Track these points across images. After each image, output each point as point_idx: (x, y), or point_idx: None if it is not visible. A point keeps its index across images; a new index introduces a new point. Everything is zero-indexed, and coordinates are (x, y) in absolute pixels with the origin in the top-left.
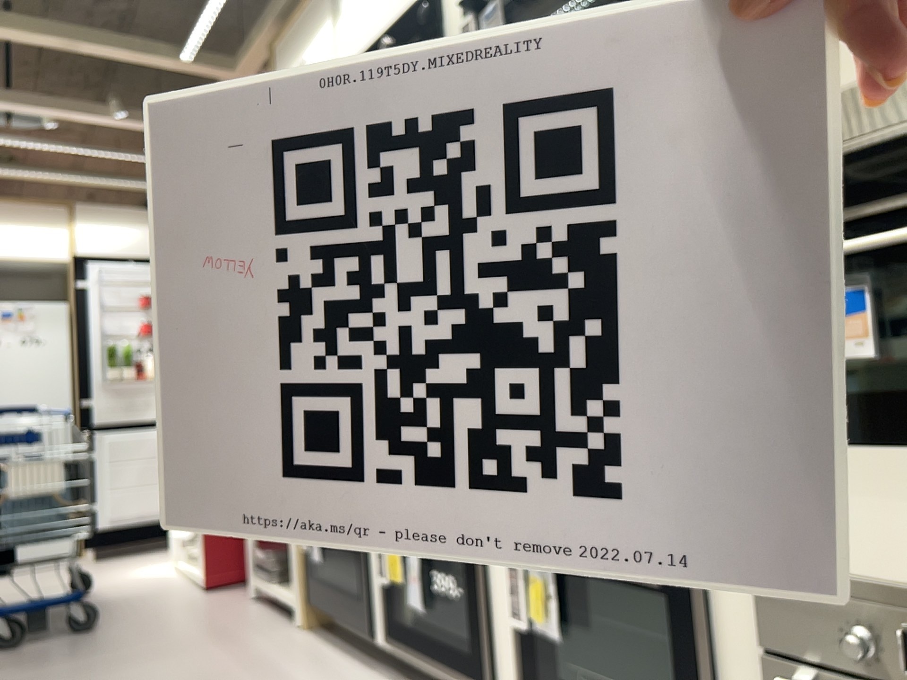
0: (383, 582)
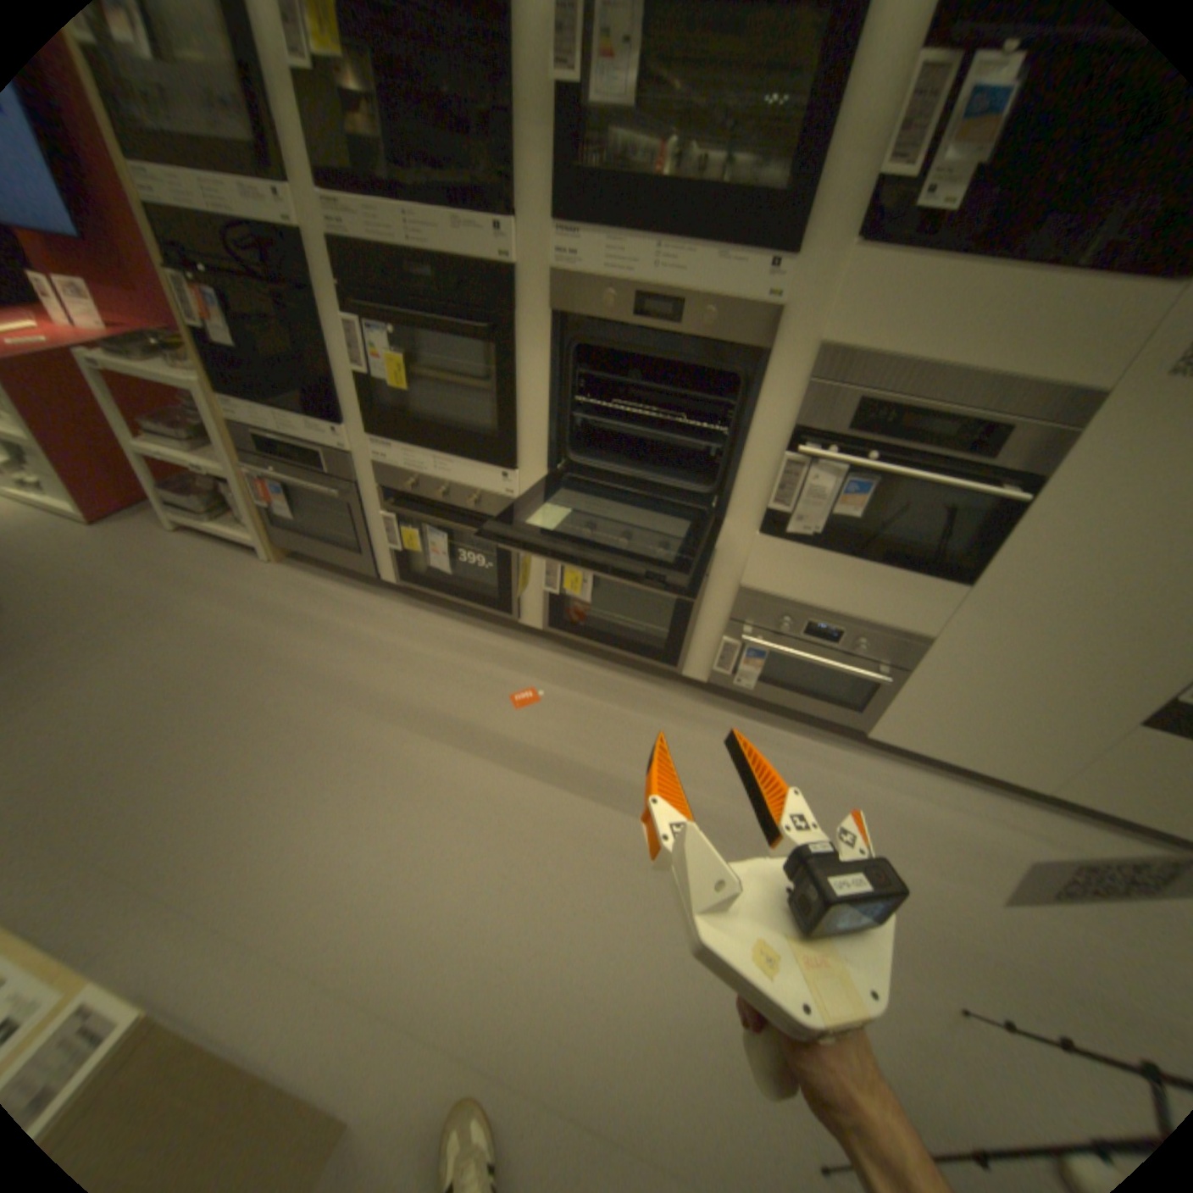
0: (395, 550)
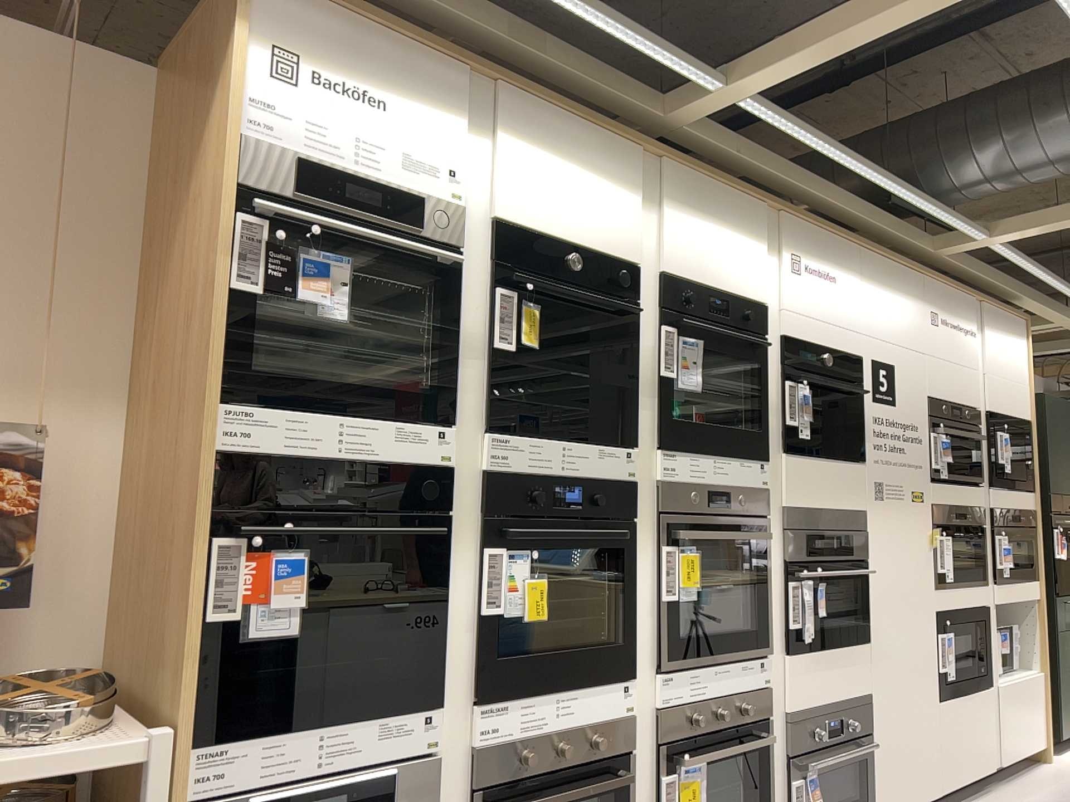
0: None
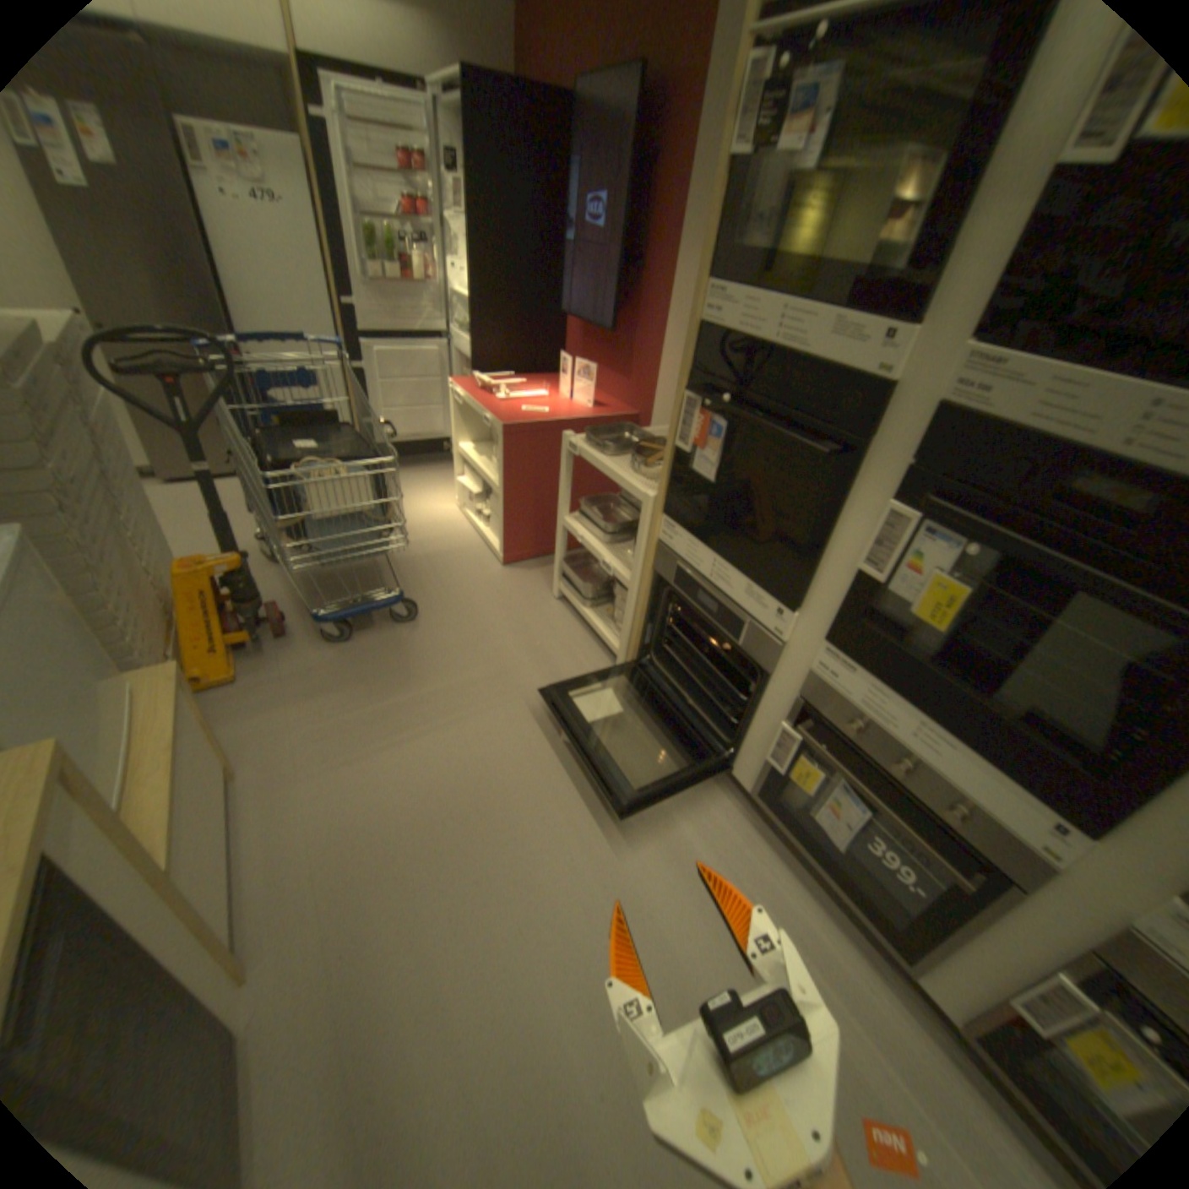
0: (779, 768)
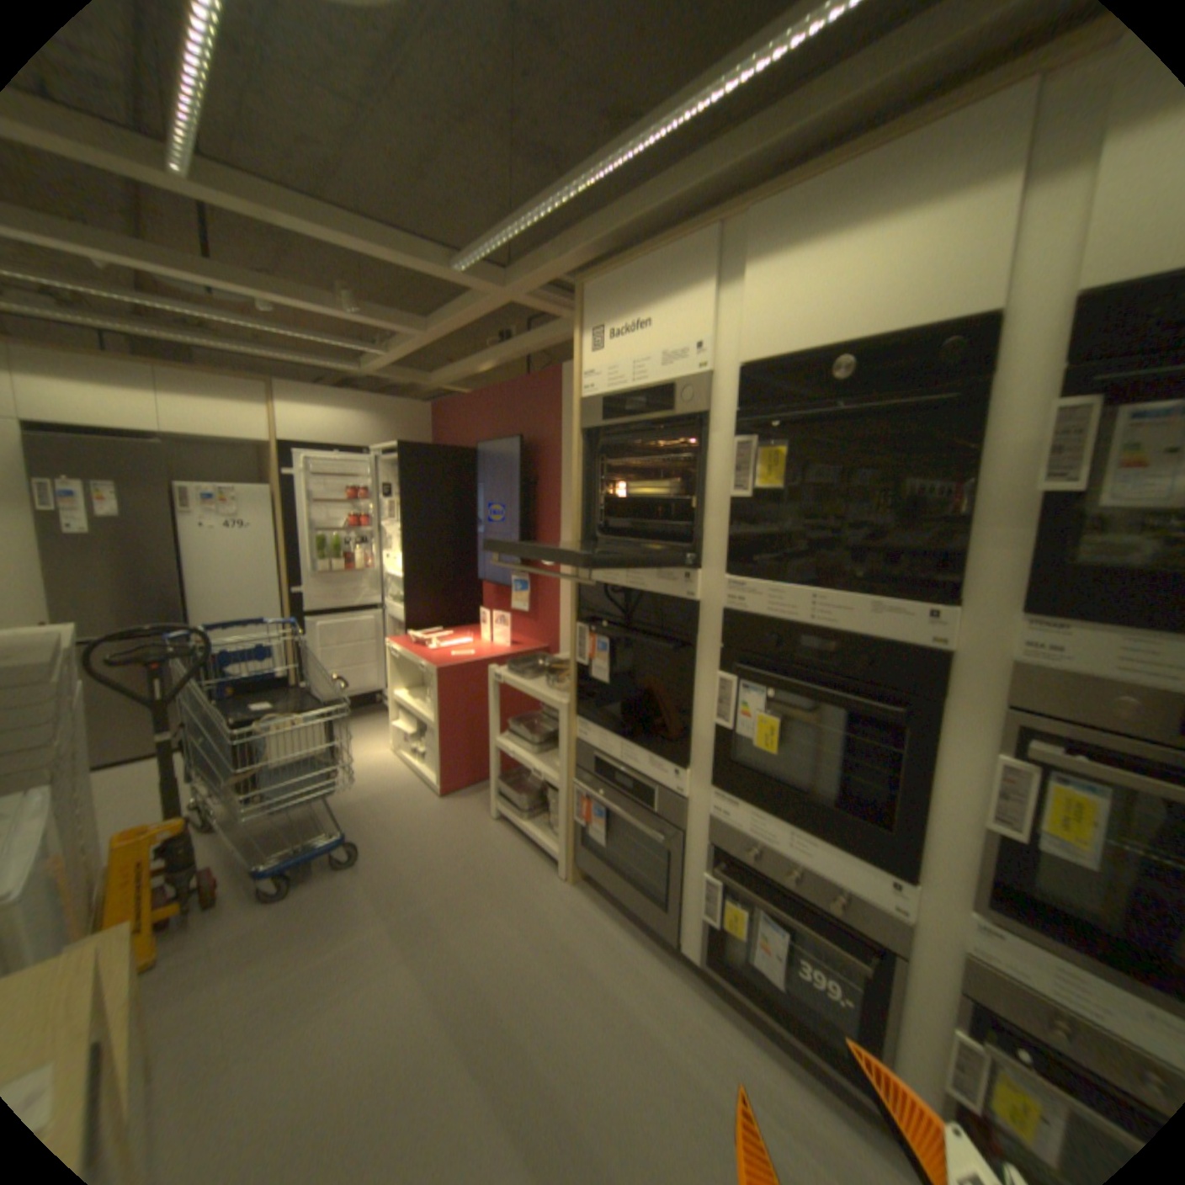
0: (713, 924)
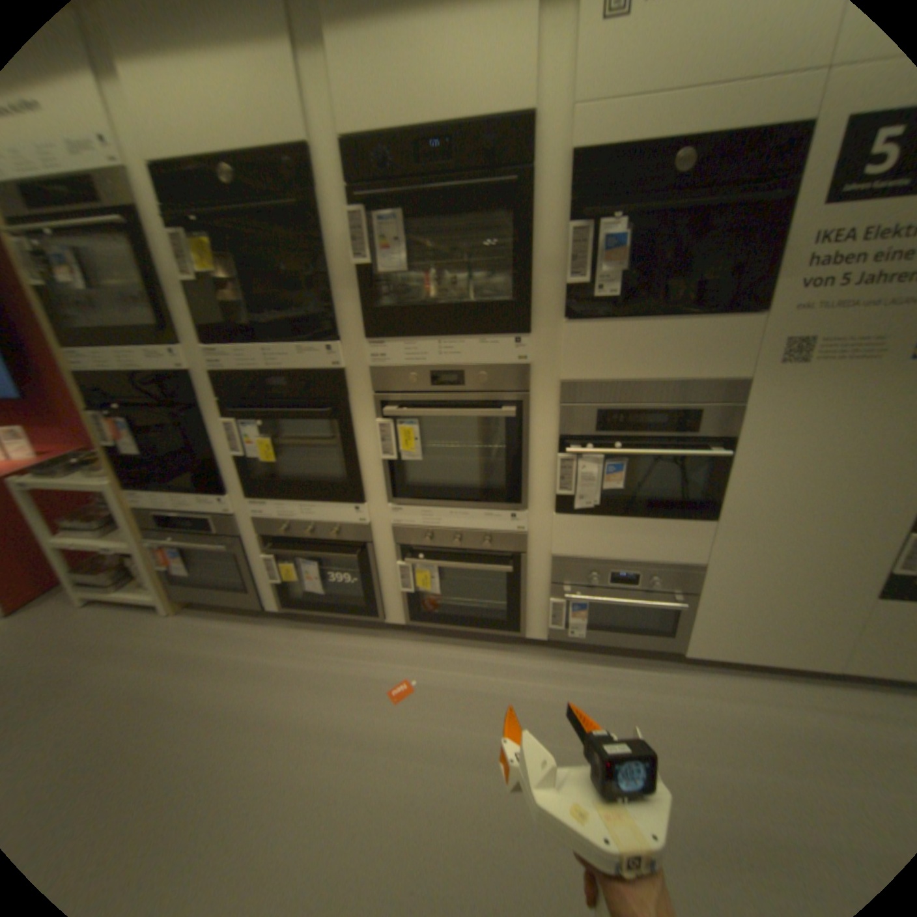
0: (273, 583)
